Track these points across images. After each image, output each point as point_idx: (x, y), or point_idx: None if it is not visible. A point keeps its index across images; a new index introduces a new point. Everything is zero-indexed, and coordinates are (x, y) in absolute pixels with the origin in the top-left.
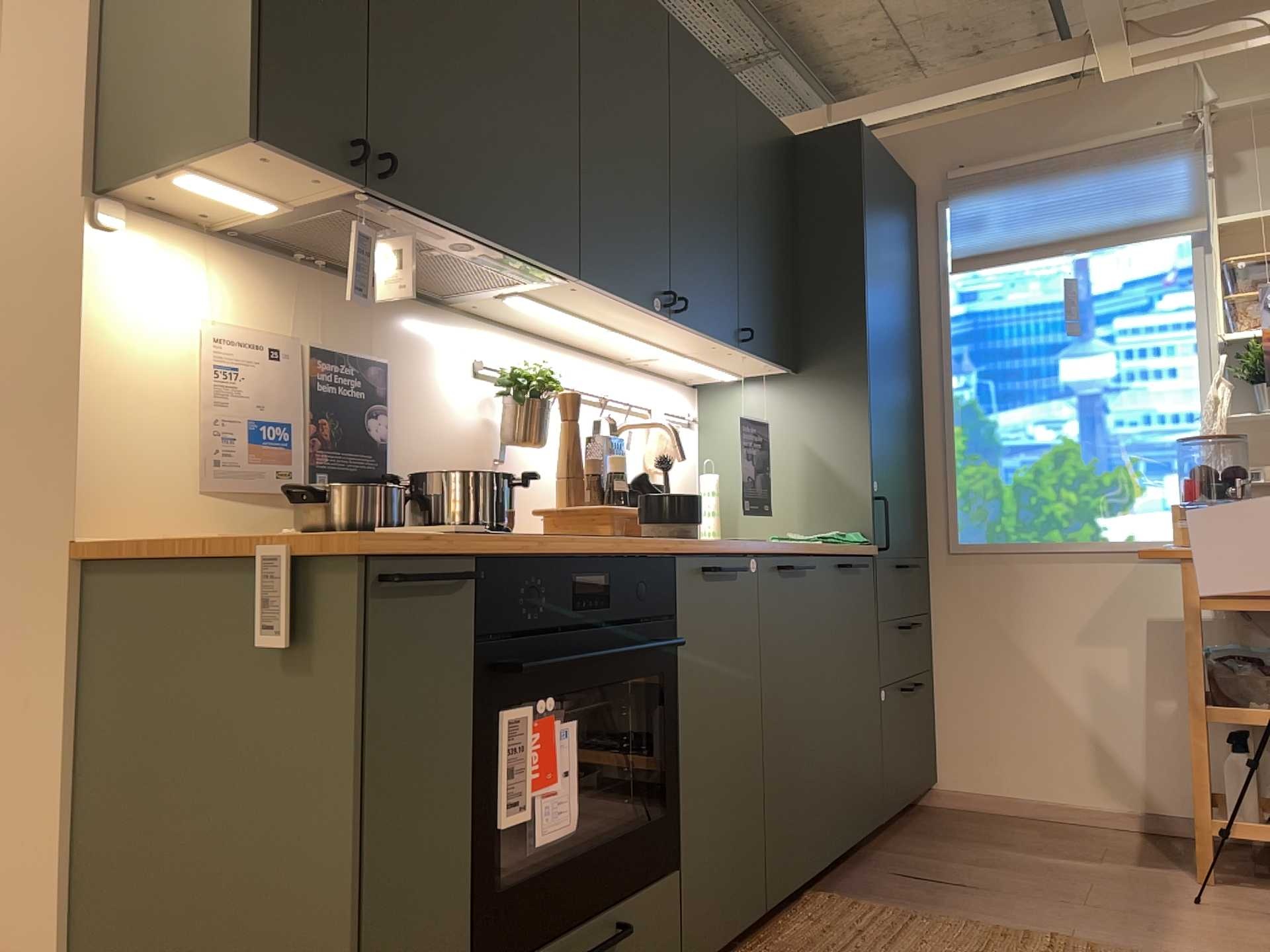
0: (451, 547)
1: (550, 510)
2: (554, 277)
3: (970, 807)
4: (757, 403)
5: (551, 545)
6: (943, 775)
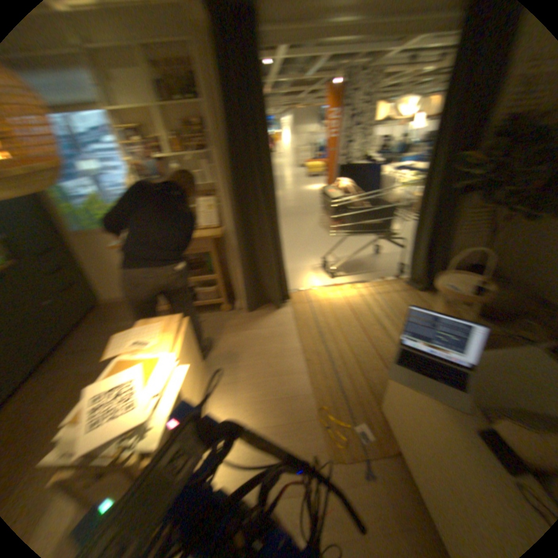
0: None
1: None
2: None
3: (106, 305)
4: None
5: None
6: (95, 299)
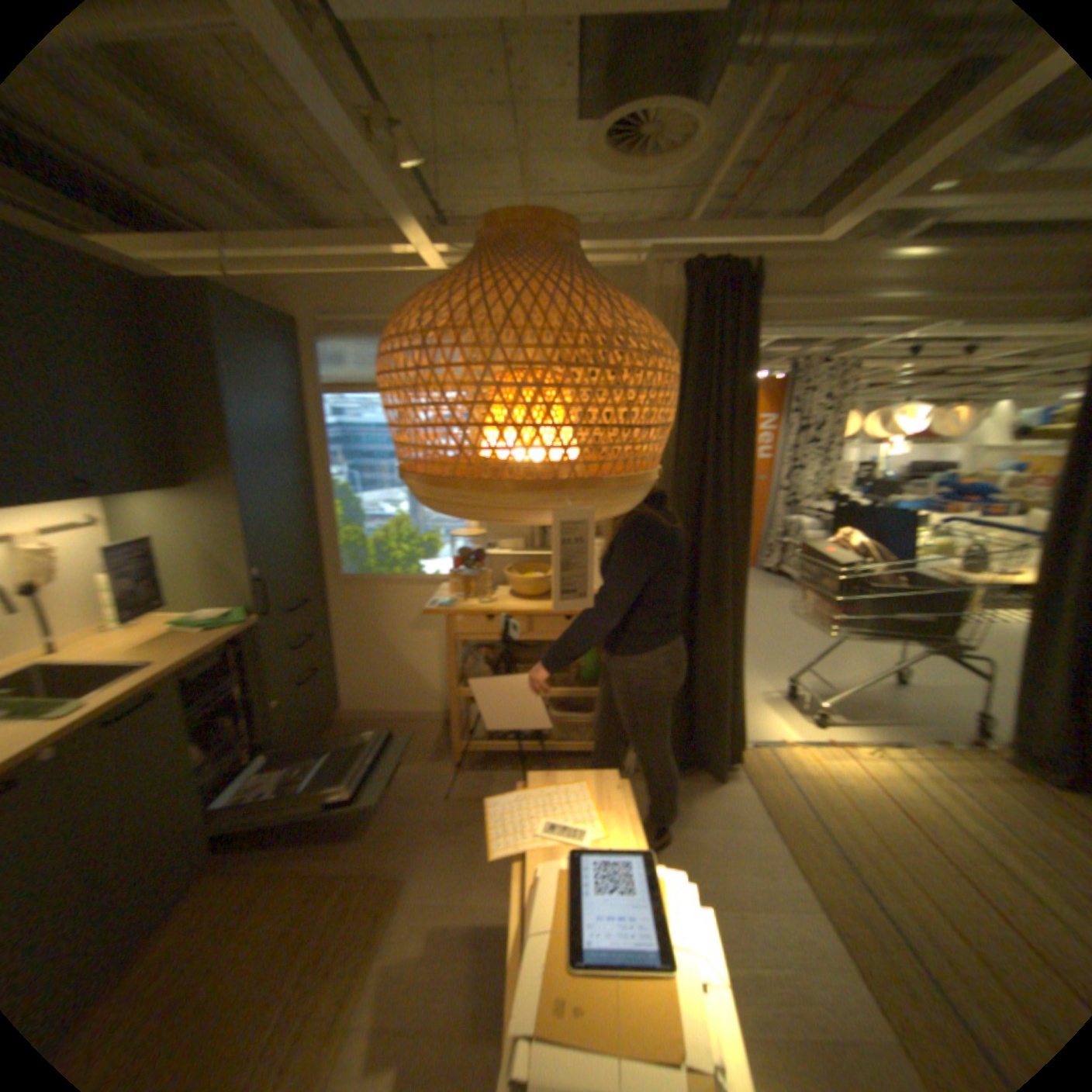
0: None
1: None
2: None
3: (354, 721)
4: (145, 509)
5: None
6: (339, 705)
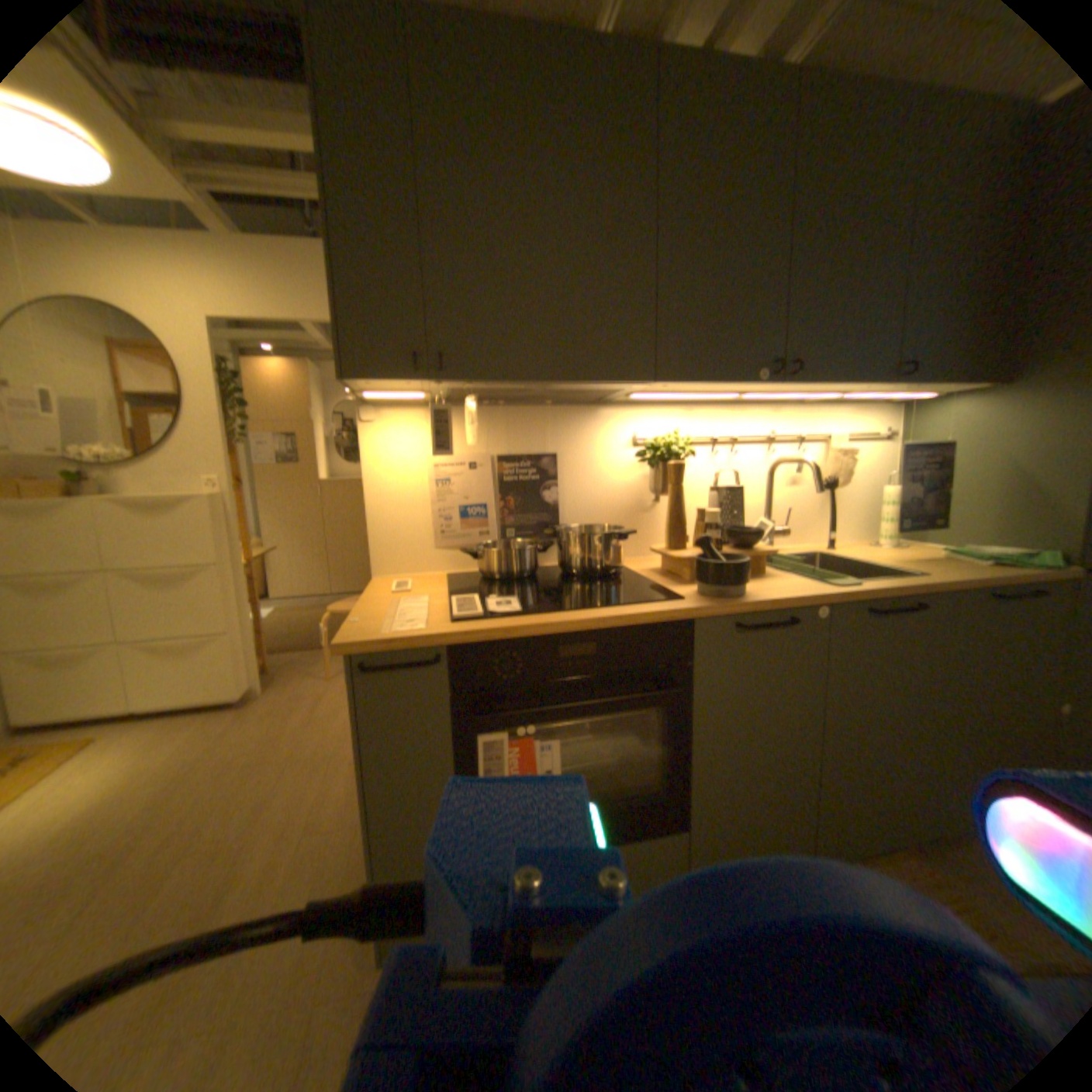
0: (418, 642)
1: (655, 550)
2: (638, 381)
3: None
4: (958, 415)
5: (537, 623)
6: None
